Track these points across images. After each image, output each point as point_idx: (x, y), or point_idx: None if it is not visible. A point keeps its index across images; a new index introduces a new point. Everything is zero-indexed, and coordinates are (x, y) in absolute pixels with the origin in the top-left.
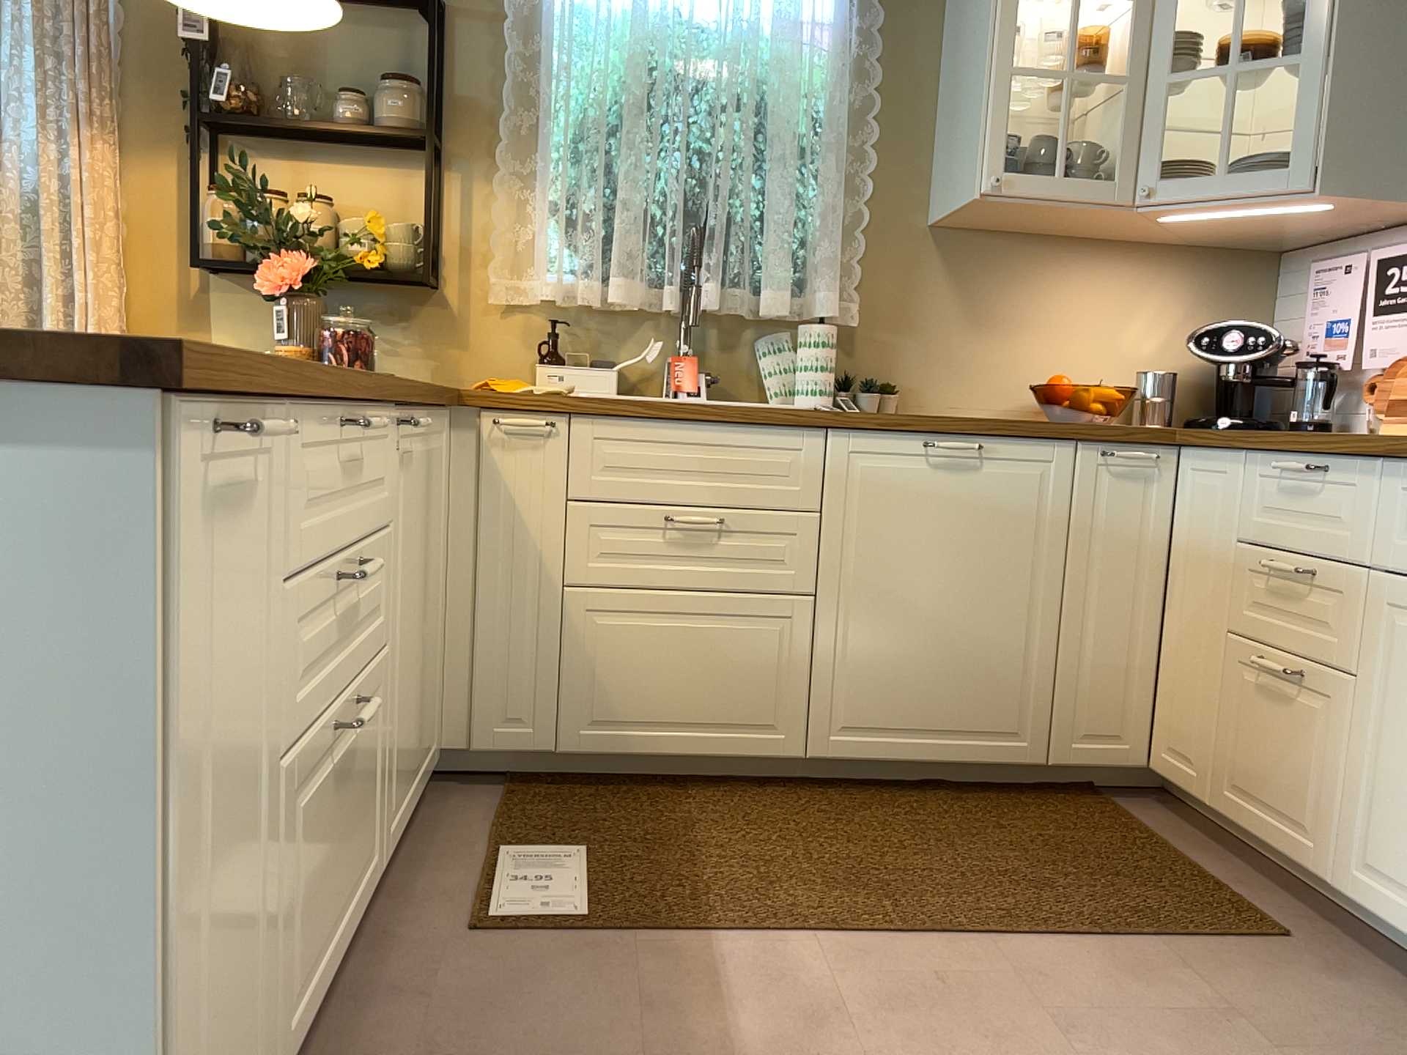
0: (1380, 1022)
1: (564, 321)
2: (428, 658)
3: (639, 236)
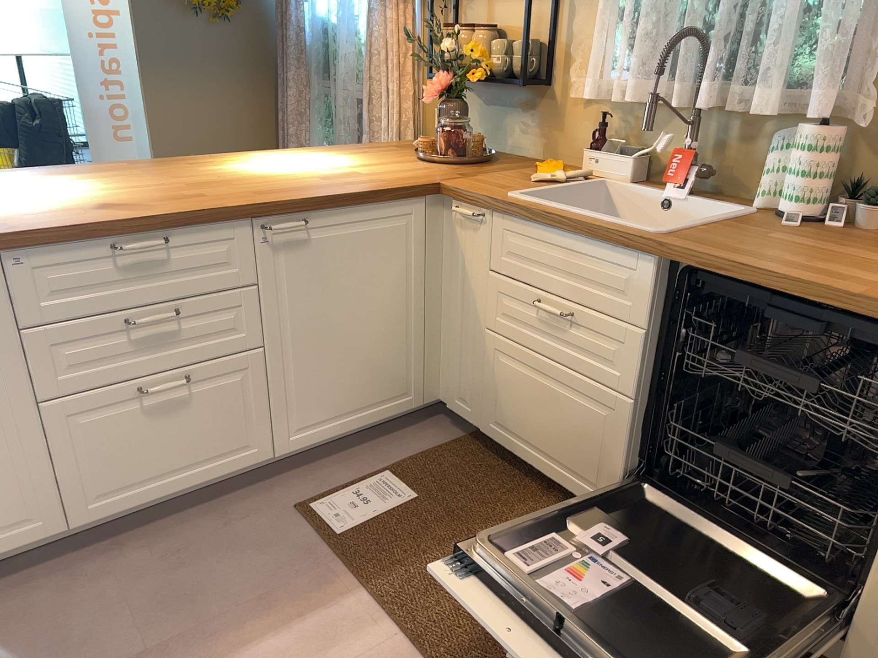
0: None
1: (609, 115)
2: (383, 349)
3: (660, 41)
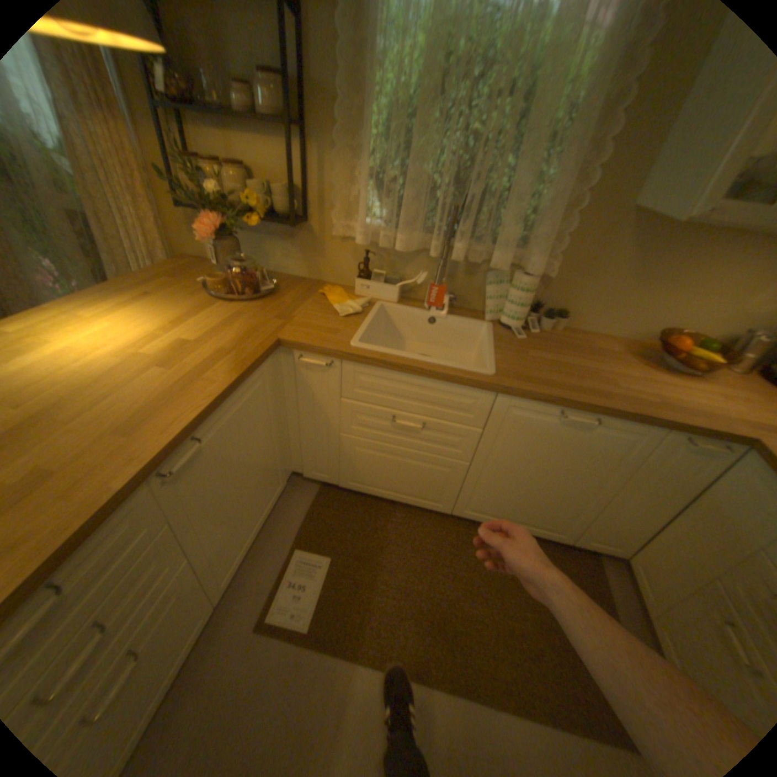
0: None
1: (372, 253)
2: (263, 475)
3: (420, 204)
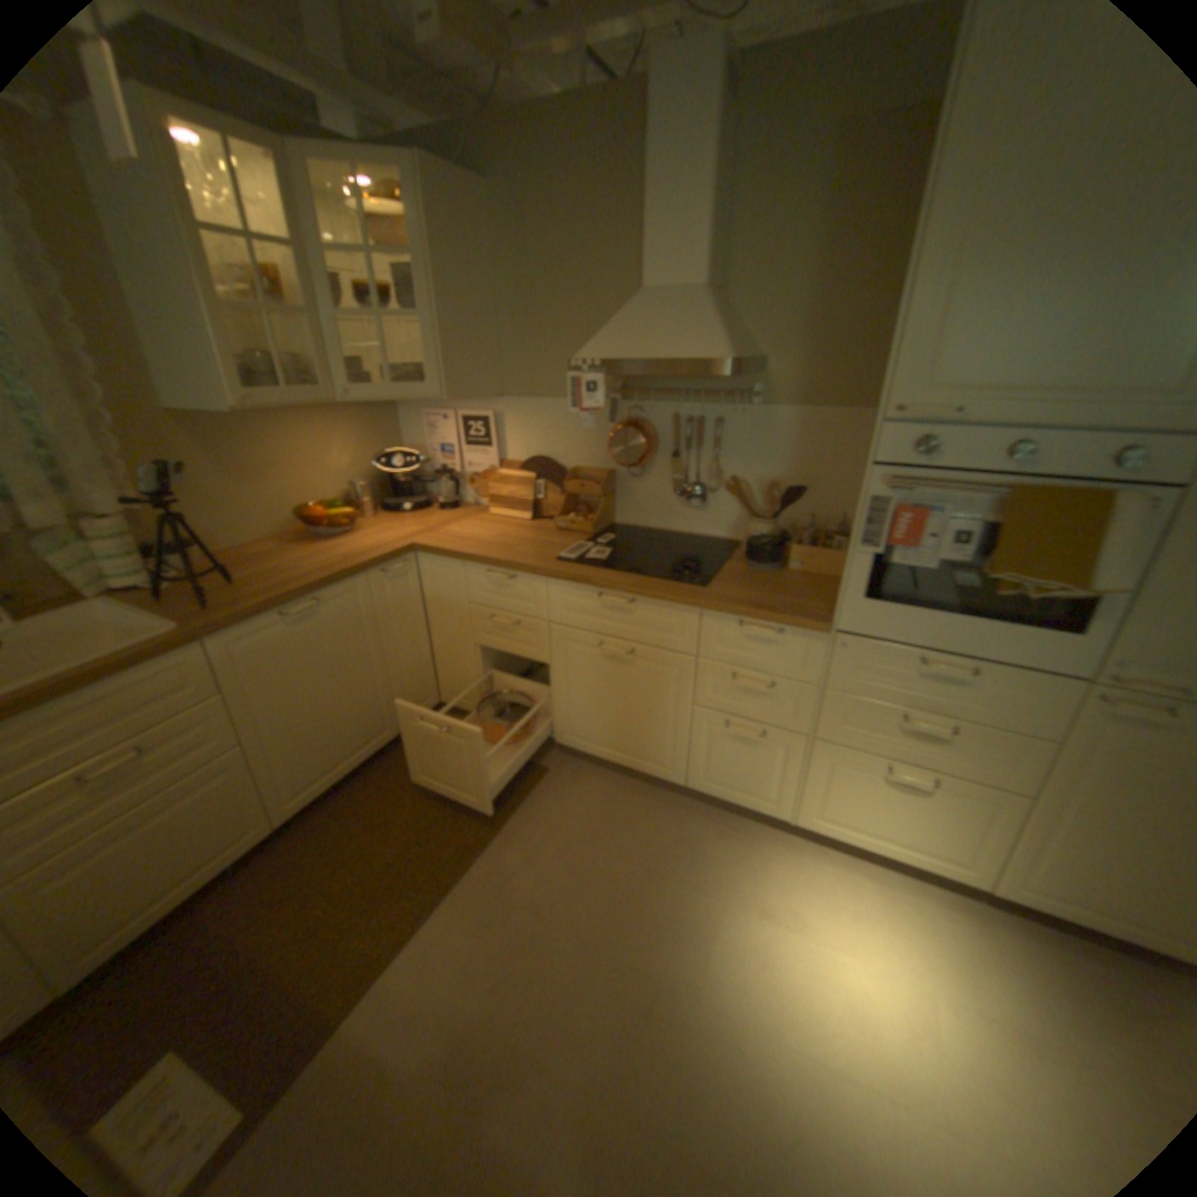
0: (597, 793)
1: None
2: None
3: None
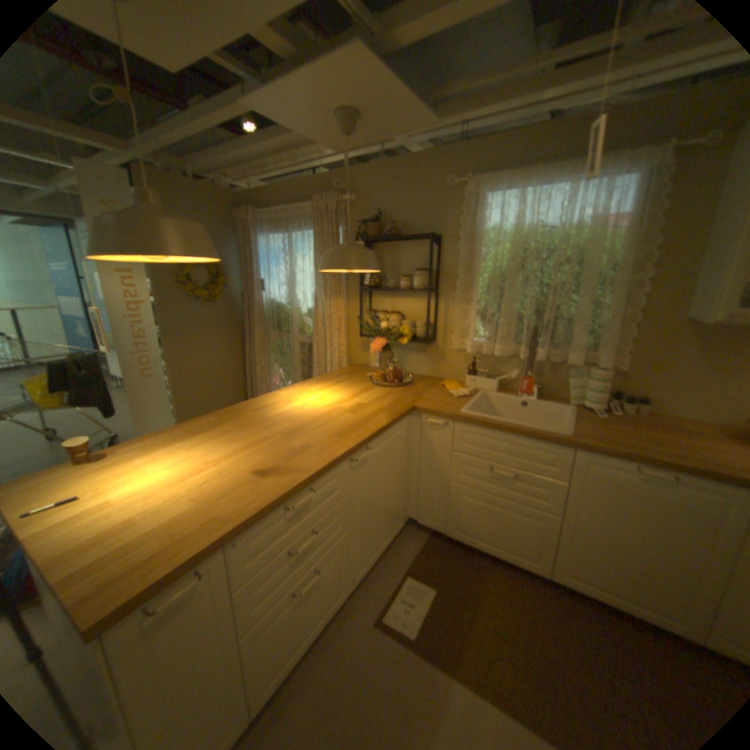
0: None
1: (478, 358)
2: (393, 504)
3: (511, 327)
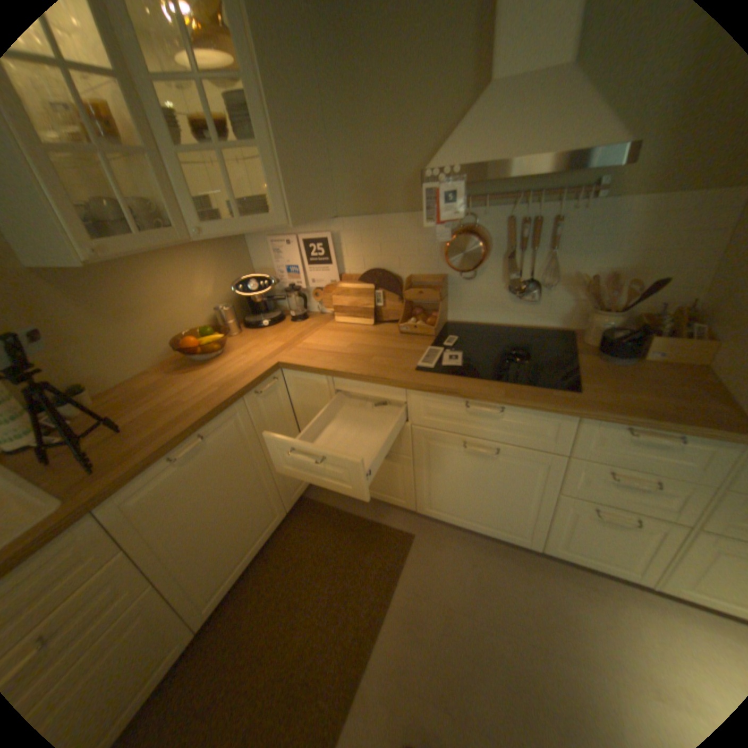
0: (463, 558)
1: None
2: None
3: None
